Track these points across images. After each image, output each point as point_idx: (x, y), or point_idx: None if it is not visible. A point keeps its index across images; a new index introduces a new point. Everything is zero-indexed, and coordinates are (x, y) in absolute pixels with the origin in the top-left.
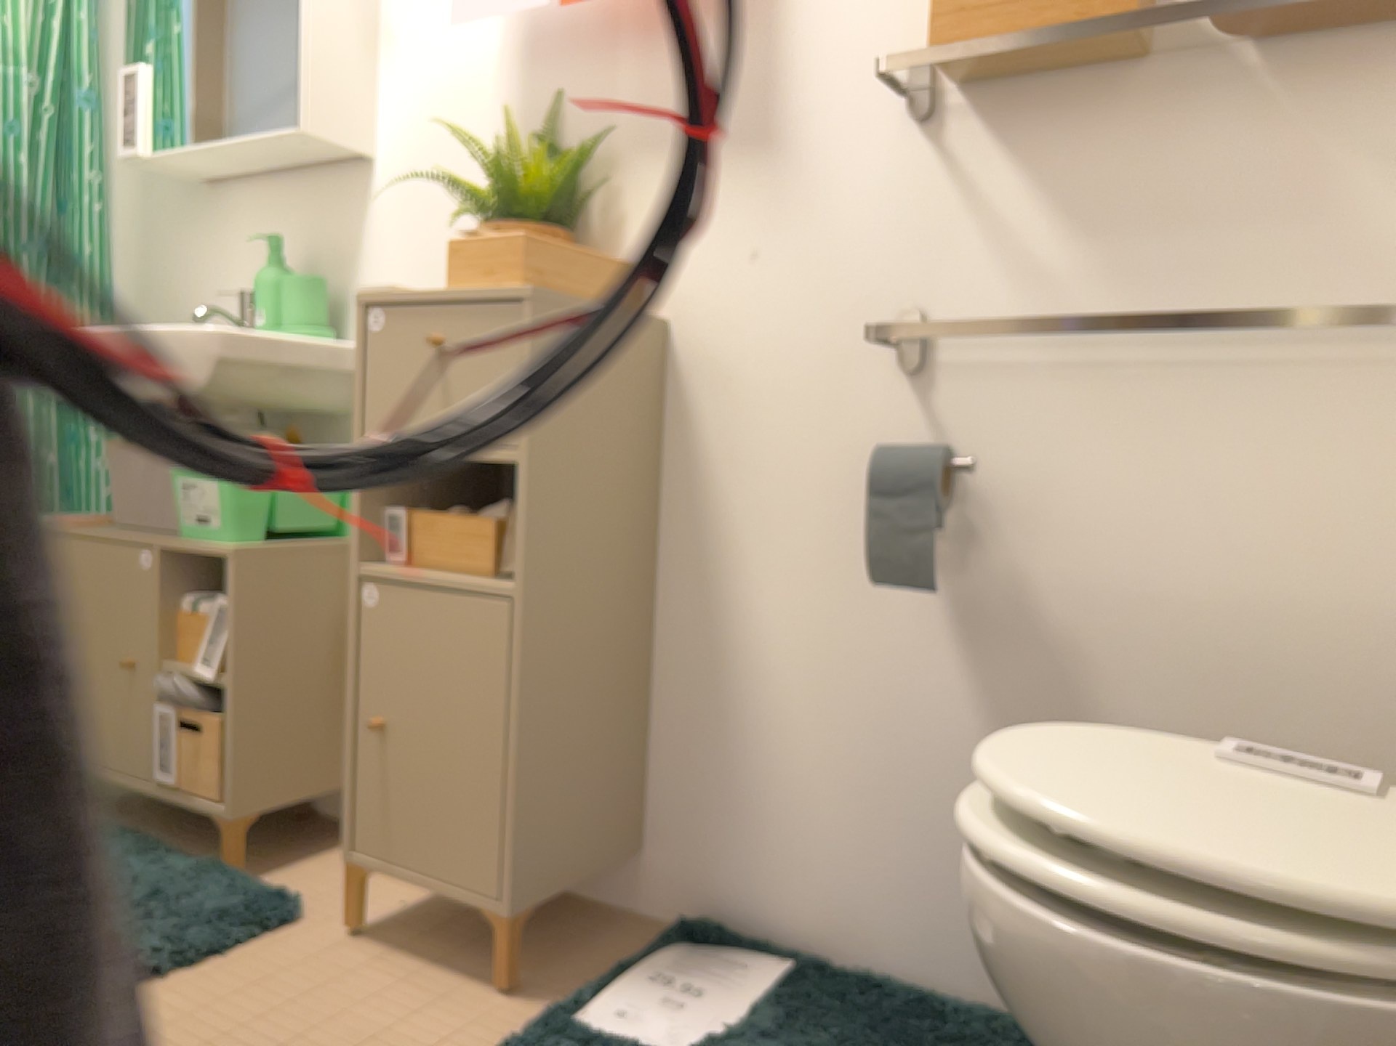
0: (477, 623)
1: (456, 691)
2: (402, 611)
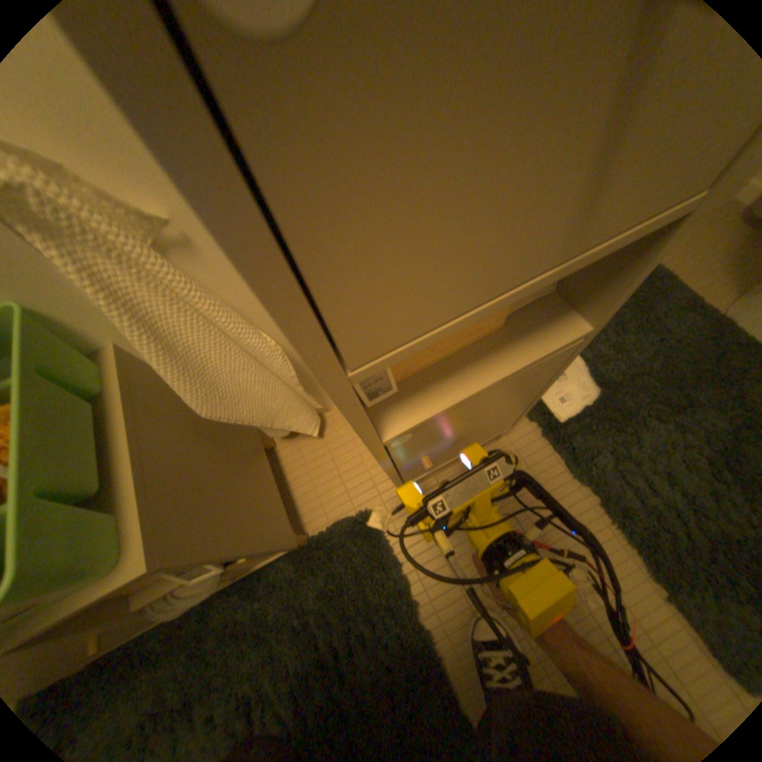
0: (530, 375)
1: (494, 411)
2: (435, 425)
